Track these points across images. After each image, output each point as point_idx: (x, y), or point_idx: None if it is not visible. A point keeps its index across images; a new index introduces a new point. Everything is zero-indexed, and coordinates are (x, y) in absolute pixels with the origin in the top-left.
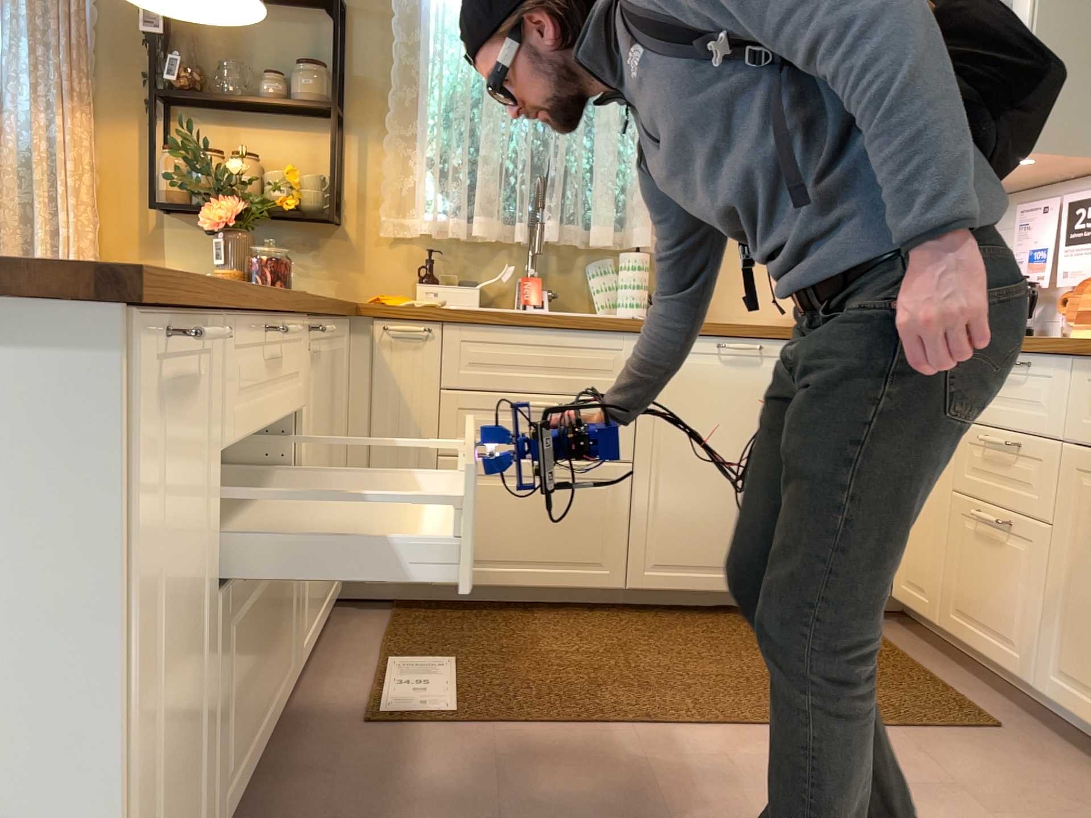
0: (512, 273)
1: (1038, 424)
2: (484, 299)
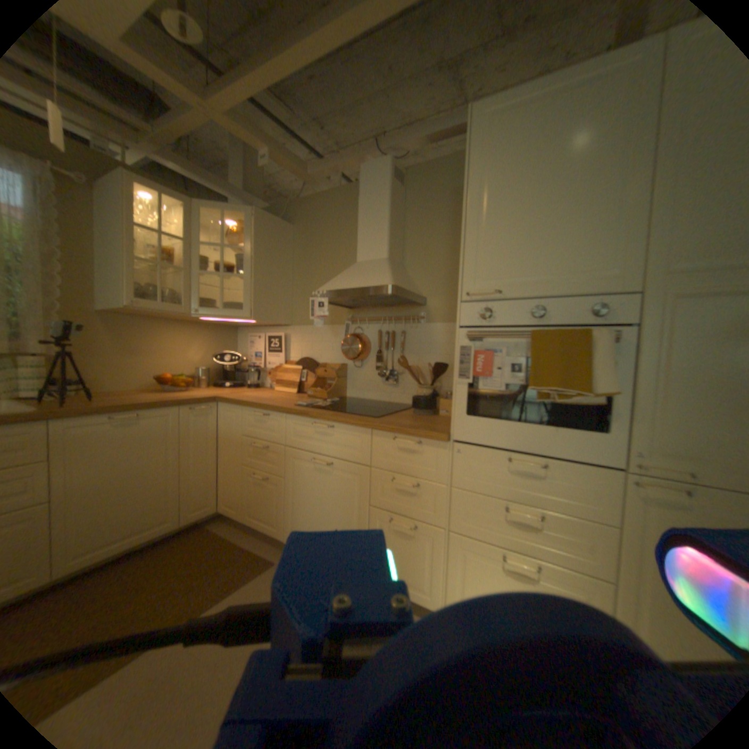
0: None
1: (273, 438)
2: None
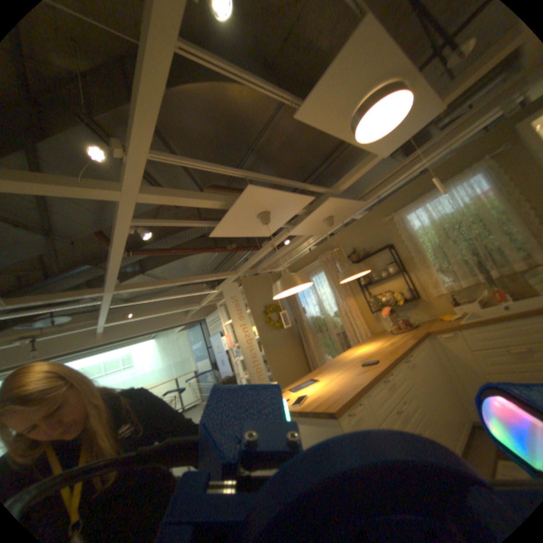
0: (489, 290)
1: None
2: (483, 302)
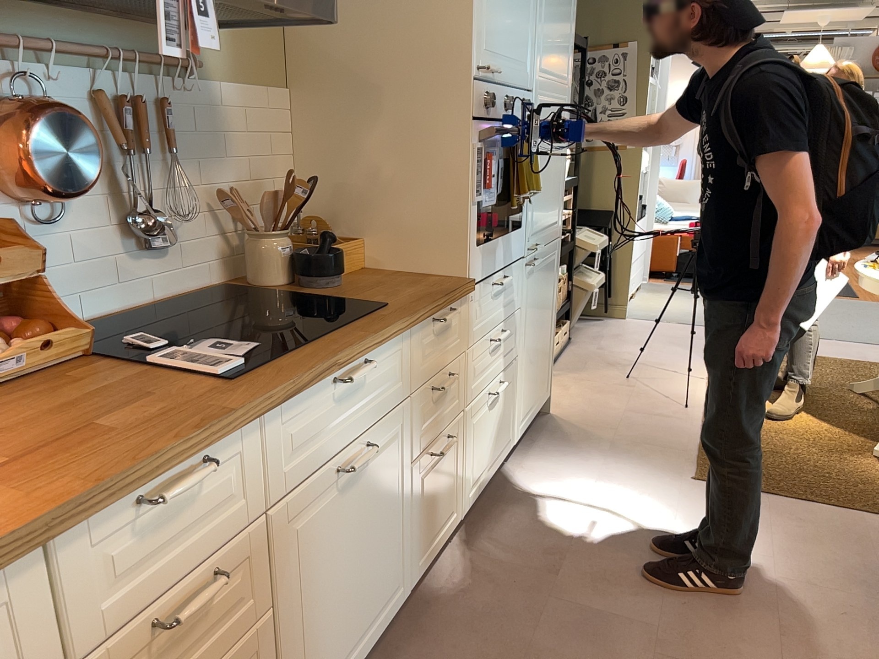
0: None
1: (232, 521)
2: None
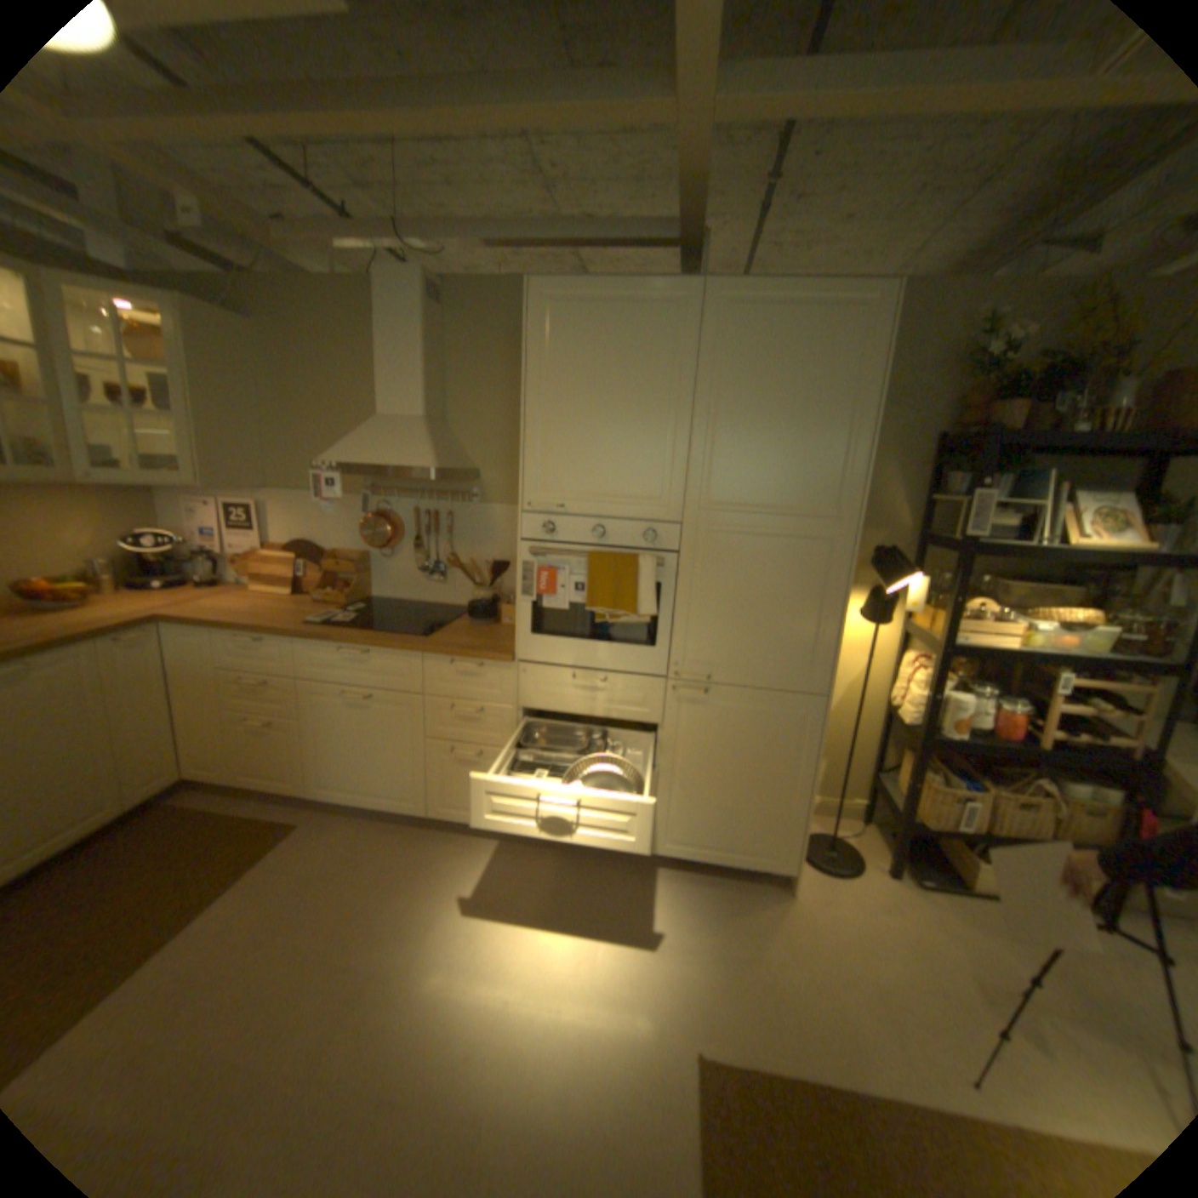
0: None
1: (276, 672)
2: None
